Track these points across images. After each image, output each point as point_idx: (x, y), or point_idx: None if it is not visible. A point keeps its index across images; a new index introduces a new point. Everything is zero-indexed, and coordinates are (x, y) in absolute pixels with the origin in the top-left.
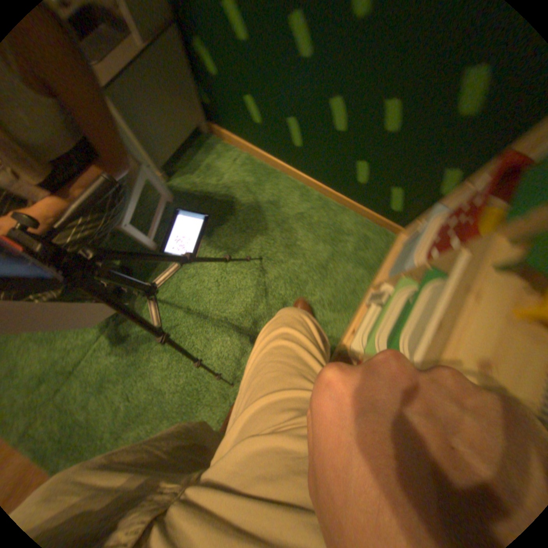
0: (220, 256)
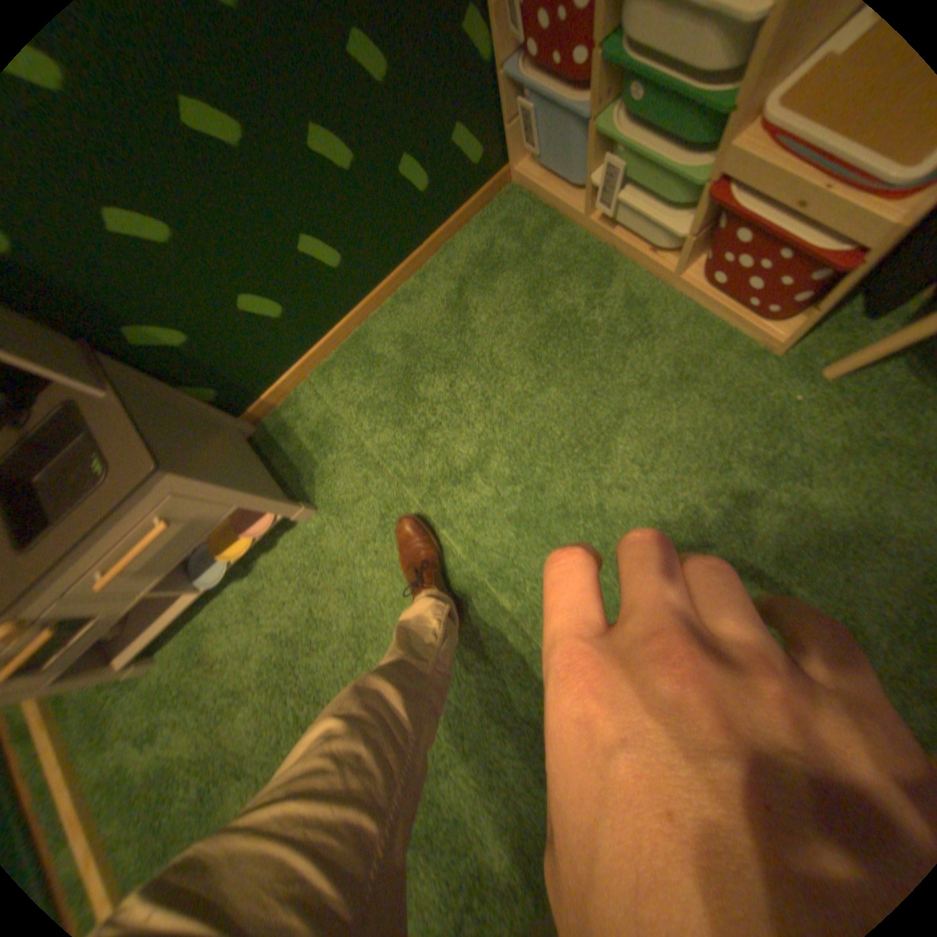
0: (473, 436)
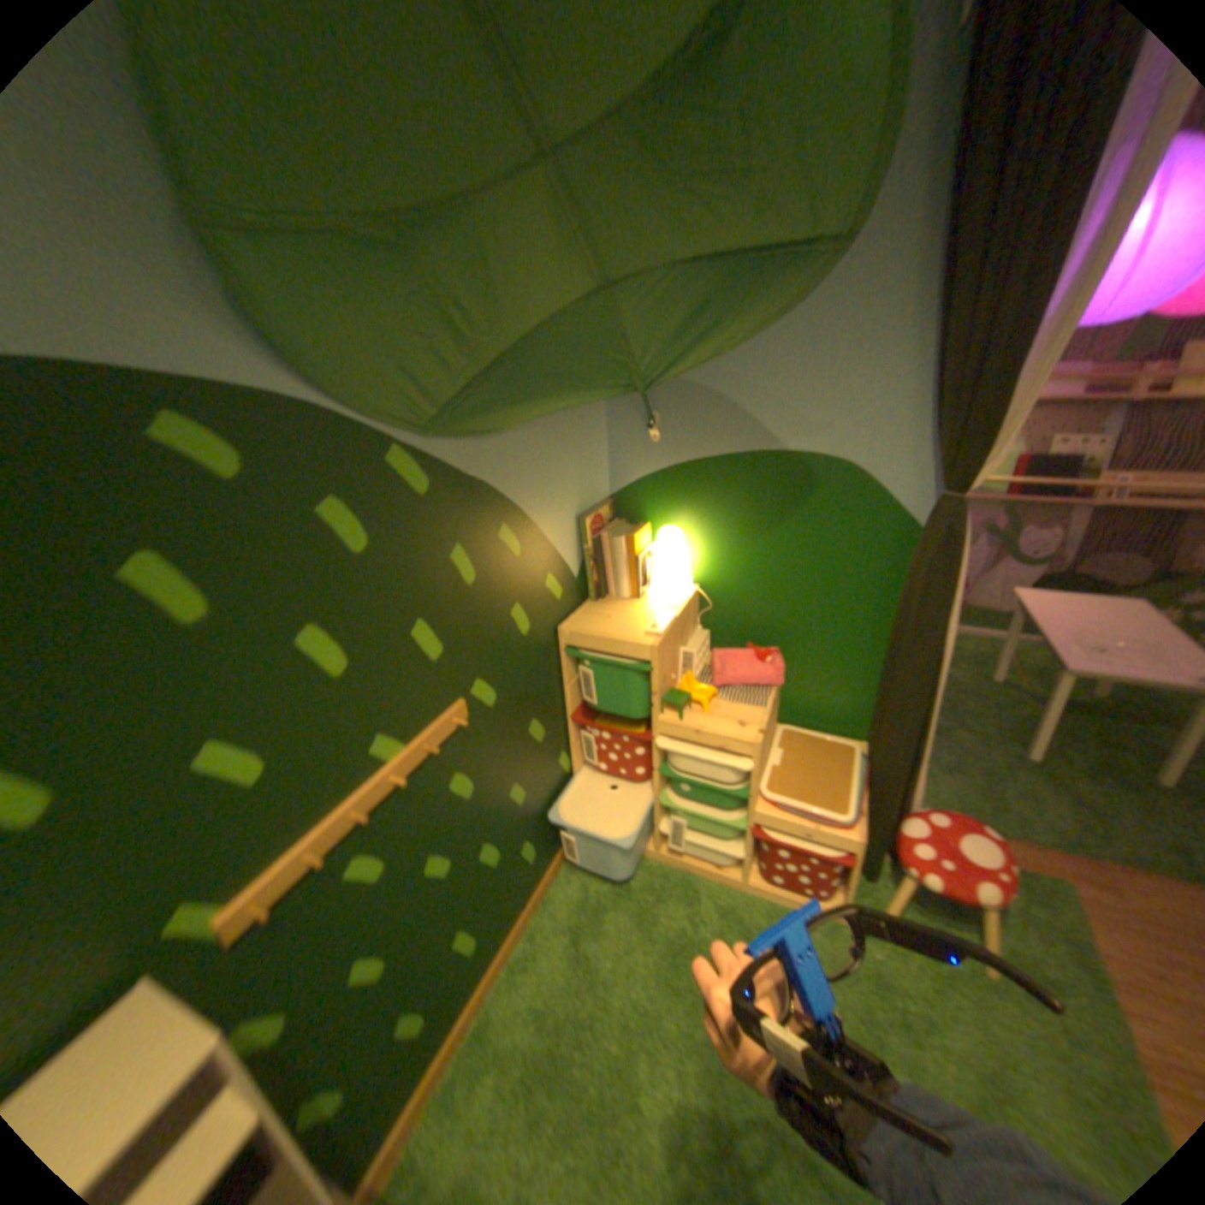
0: (652, 1113)
